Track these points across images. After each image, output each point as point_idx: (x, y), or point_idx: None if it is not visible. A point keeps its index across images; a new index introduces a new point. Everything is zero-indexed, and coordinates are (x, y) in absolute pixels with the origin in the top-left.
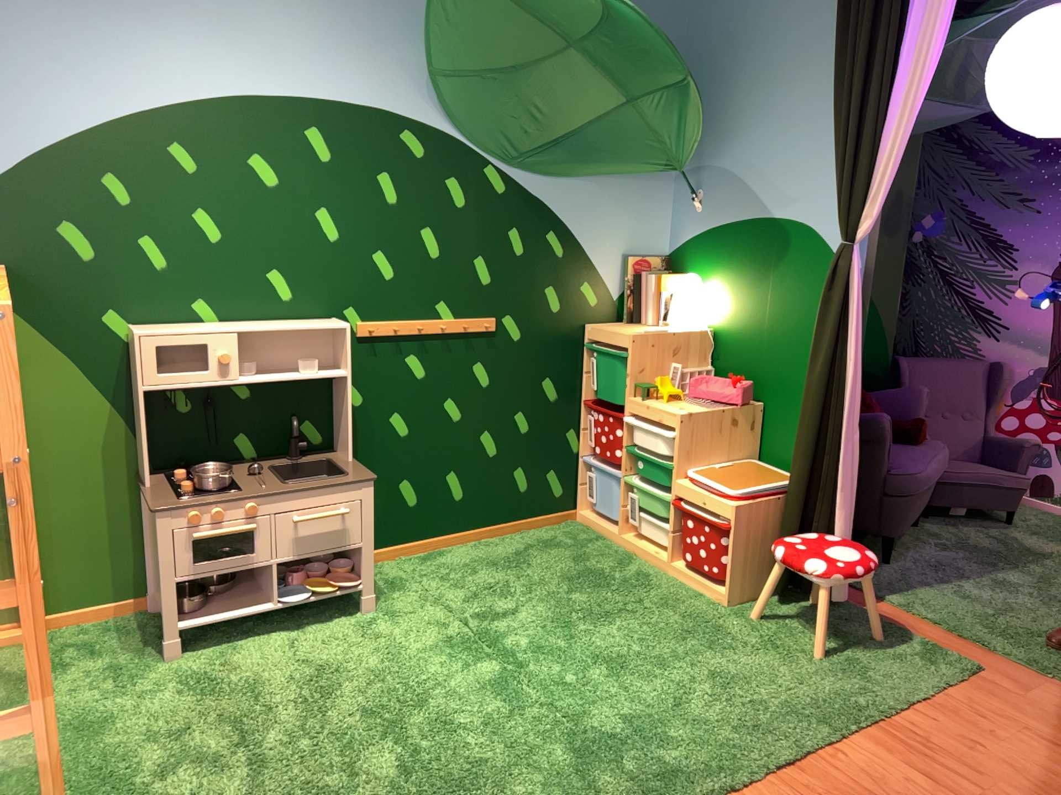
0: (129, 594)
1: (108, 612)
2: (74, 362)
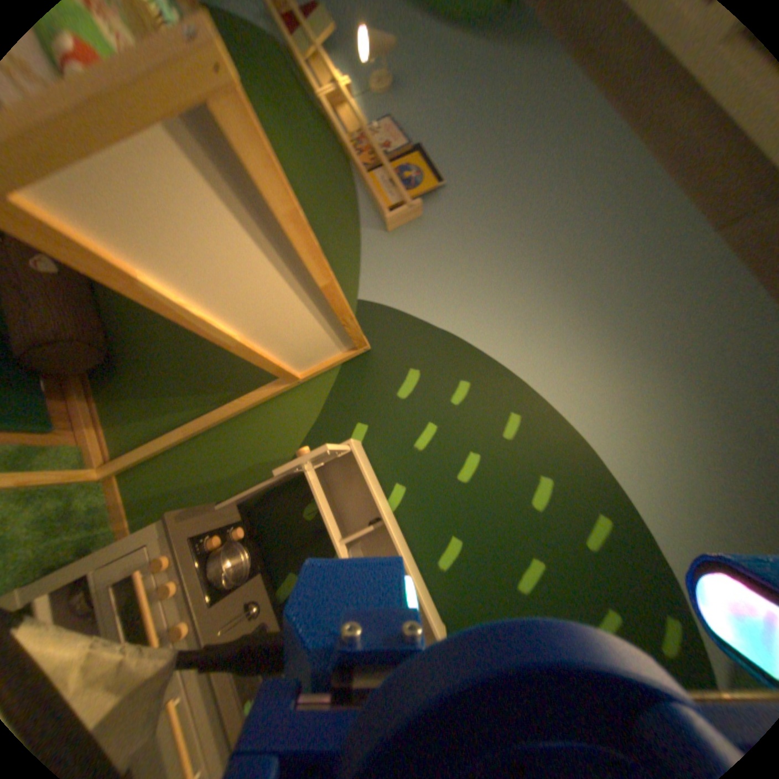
0: (134, 532)
1: (116, 520)
2: (316, 410)
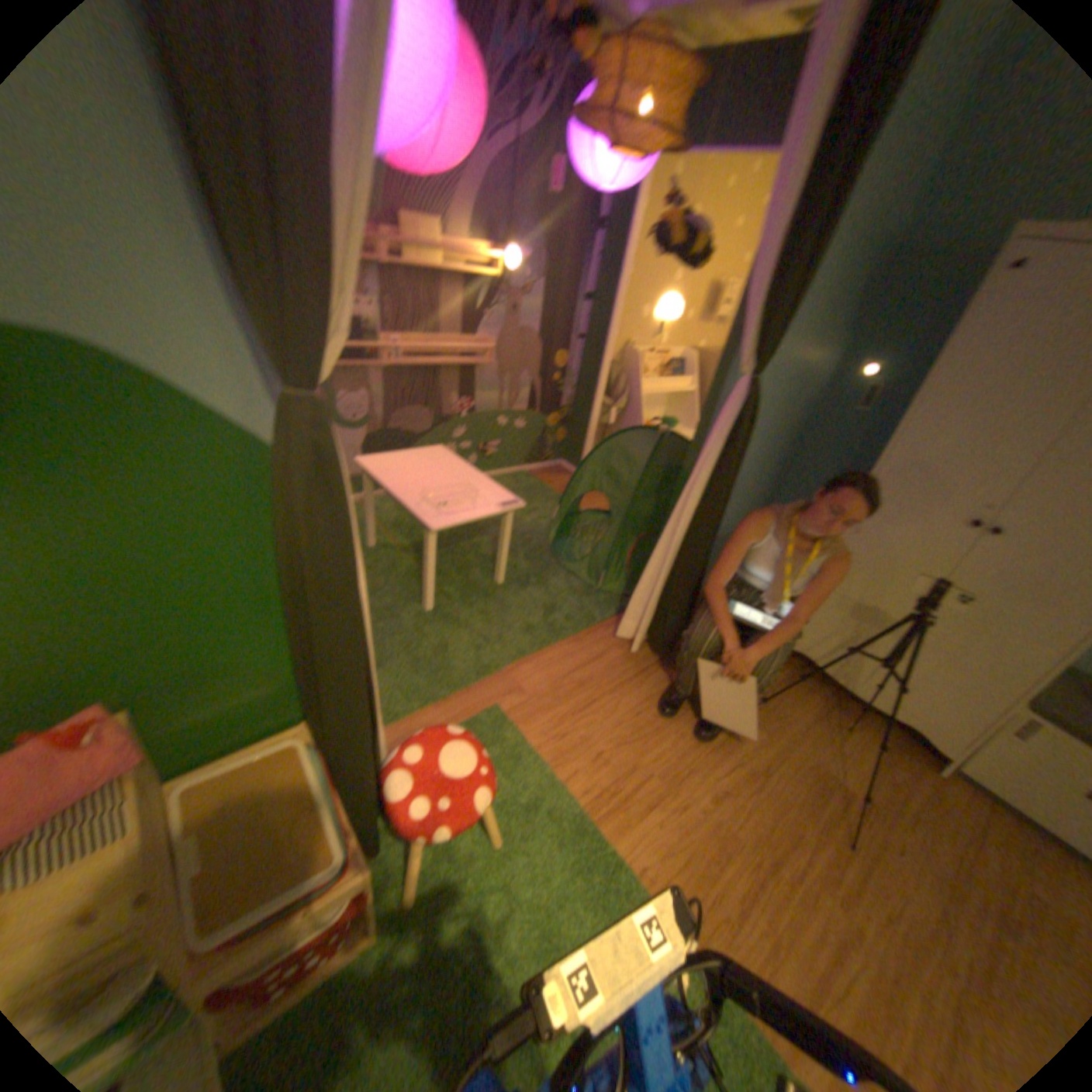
0: None
1: None
2: None
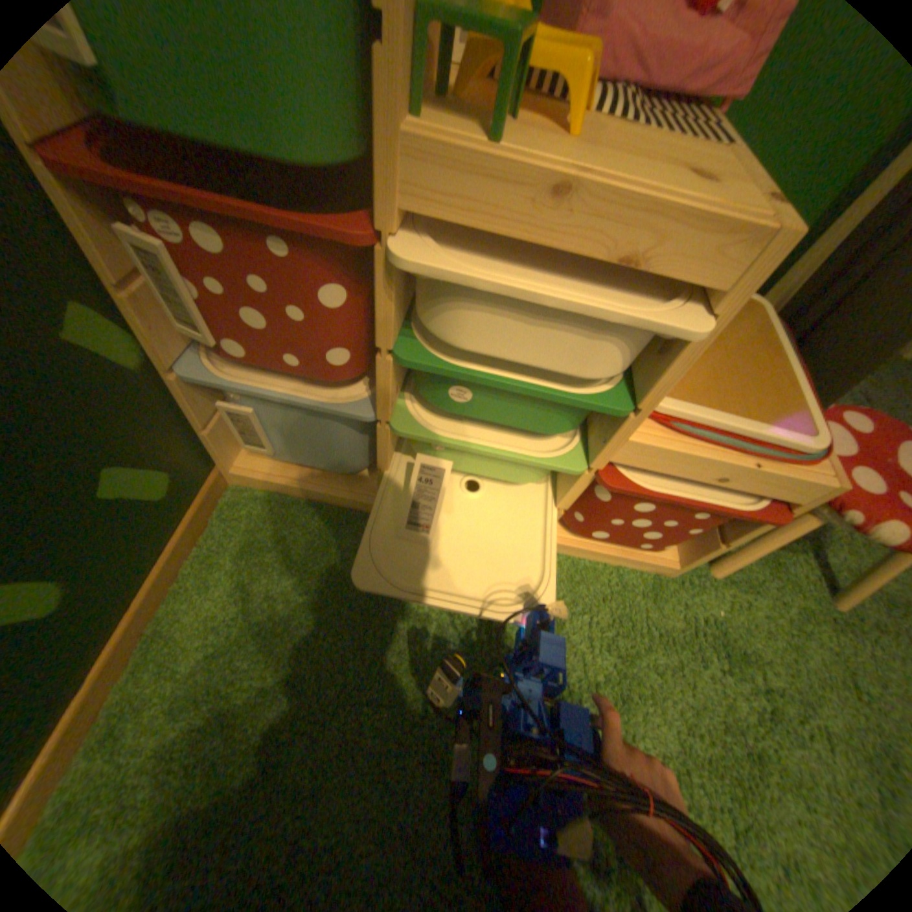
0: None
1: None
2: None
